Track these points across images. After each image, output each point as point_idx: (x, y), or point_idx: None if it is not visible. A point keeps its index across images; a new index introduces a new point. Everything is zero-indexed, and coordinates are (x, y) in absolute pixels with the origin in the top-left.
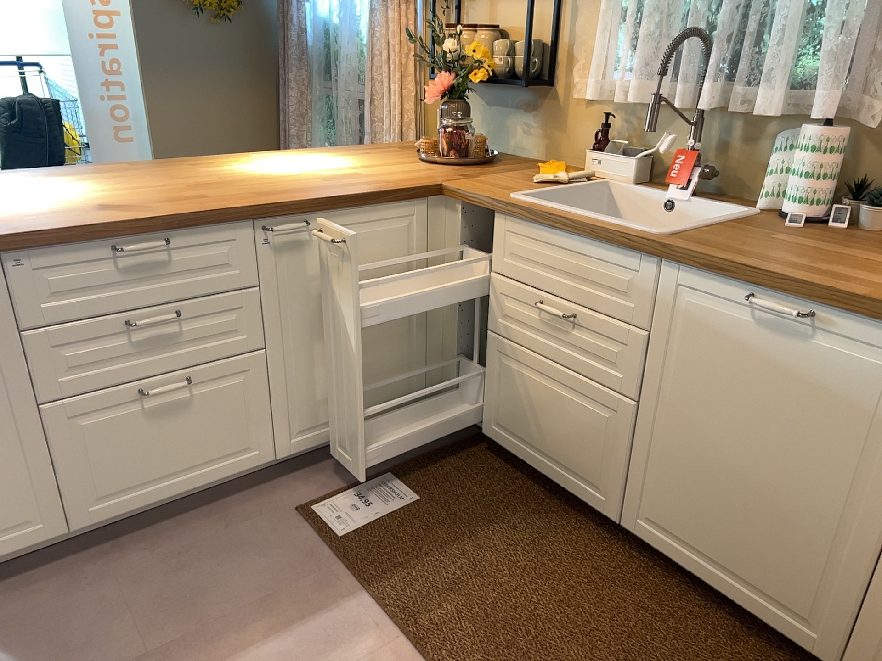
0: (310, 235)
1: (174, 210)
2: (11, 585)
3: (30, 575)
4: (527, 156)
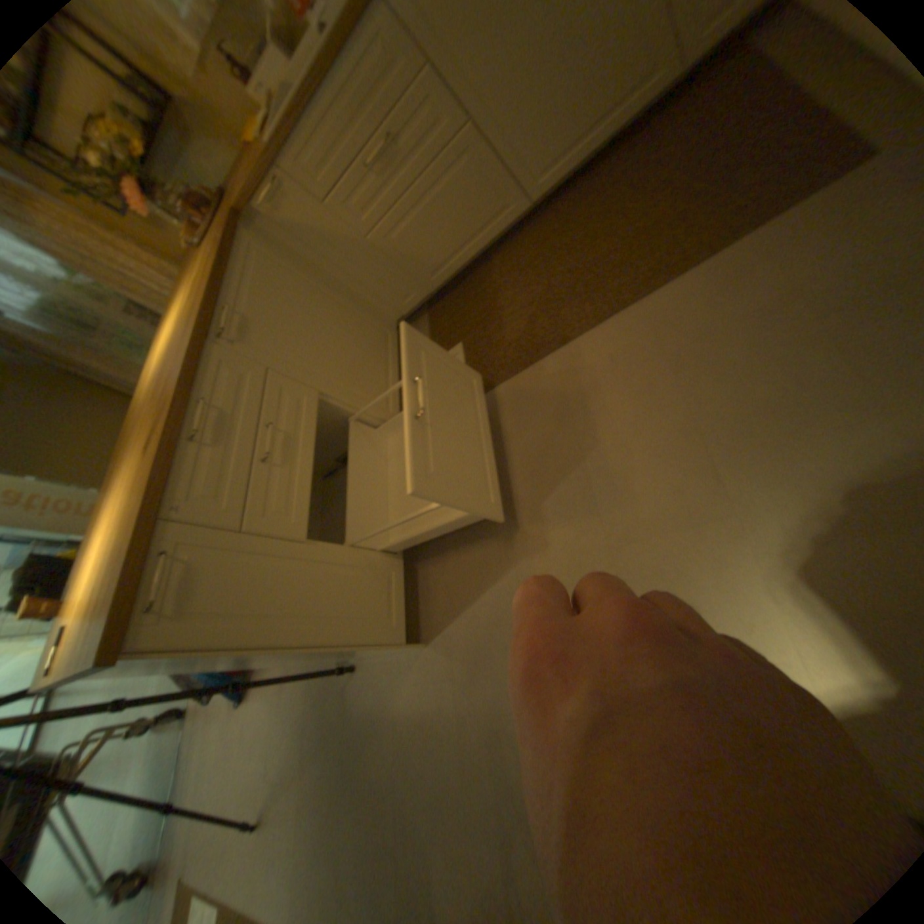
0: (238, 315)
1: (172, 389)
2: (424, 603)
3: (421, 591)
4: (228, 169)
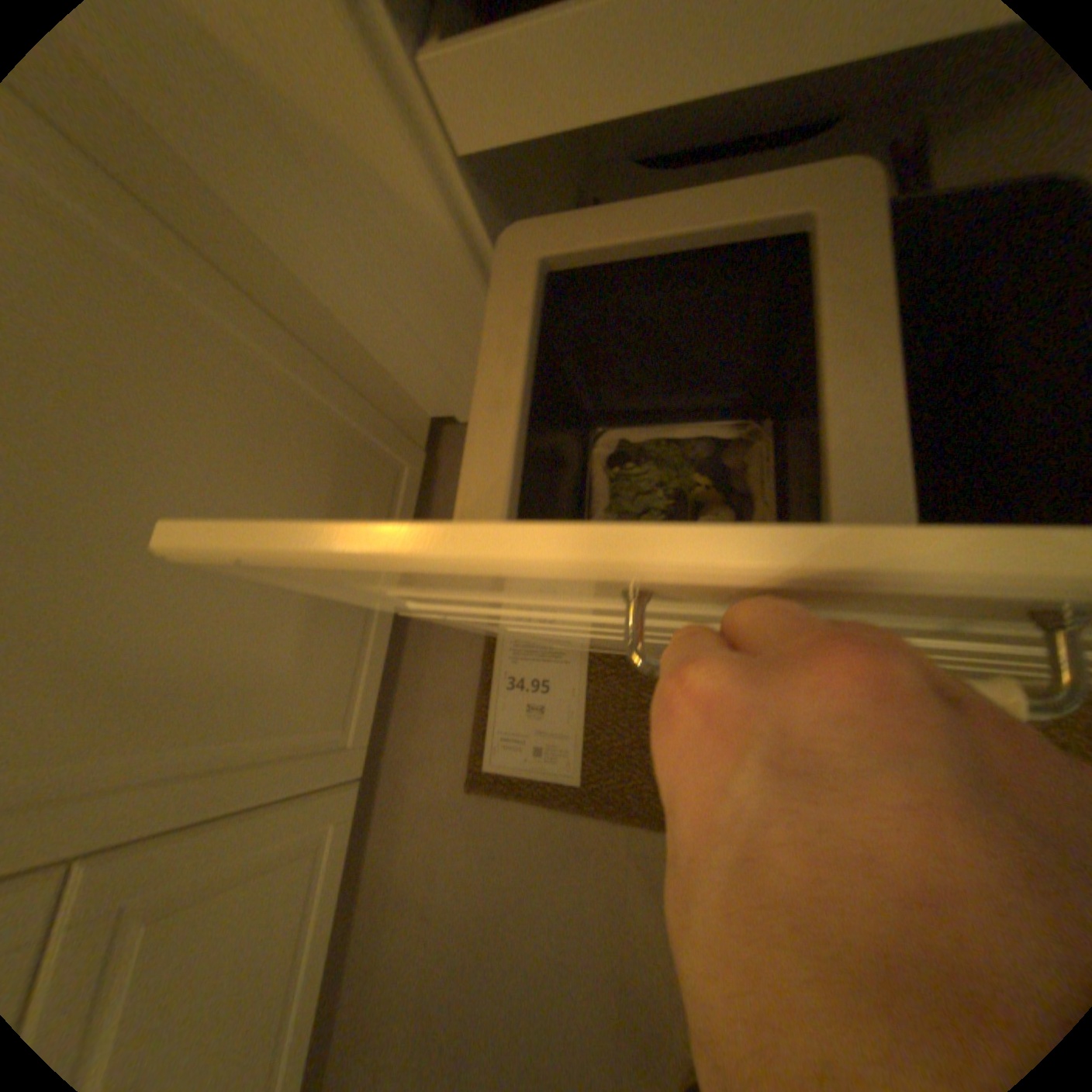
0: None
1: None
2: None
3: None
4: None
